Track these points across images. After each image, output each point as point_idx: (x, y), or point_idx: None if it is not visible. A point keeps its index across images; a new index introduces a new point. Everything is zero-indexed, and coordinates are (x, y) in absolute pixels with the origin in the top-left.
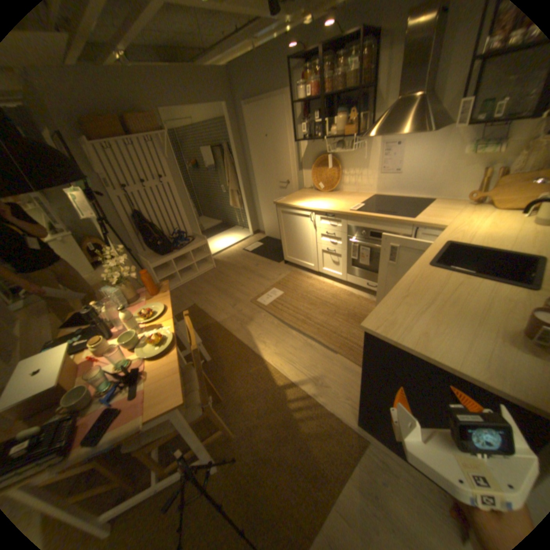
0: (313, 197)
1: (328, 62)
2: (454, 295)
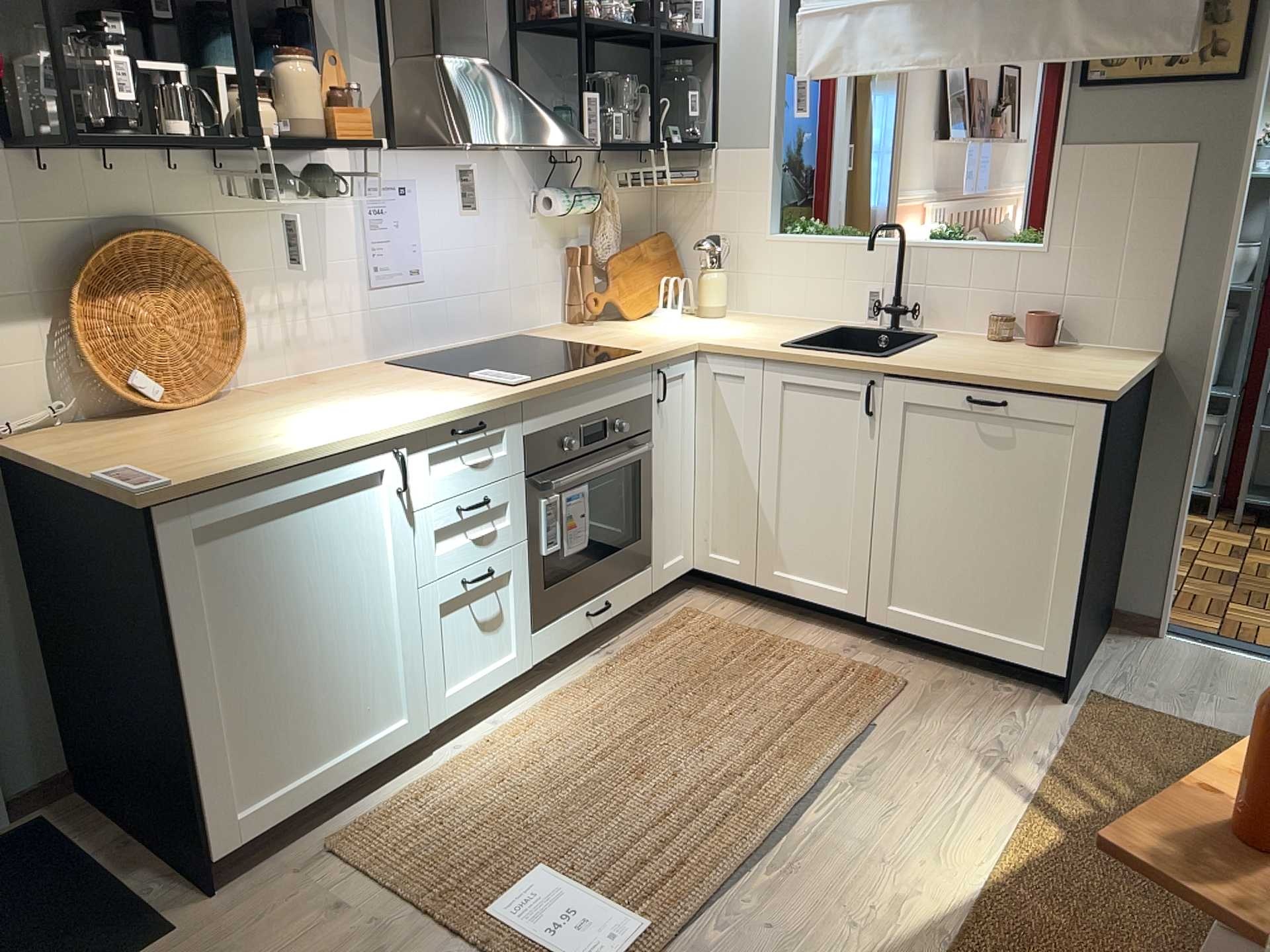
0: (247, 423)
1: None
2: (974, 356)
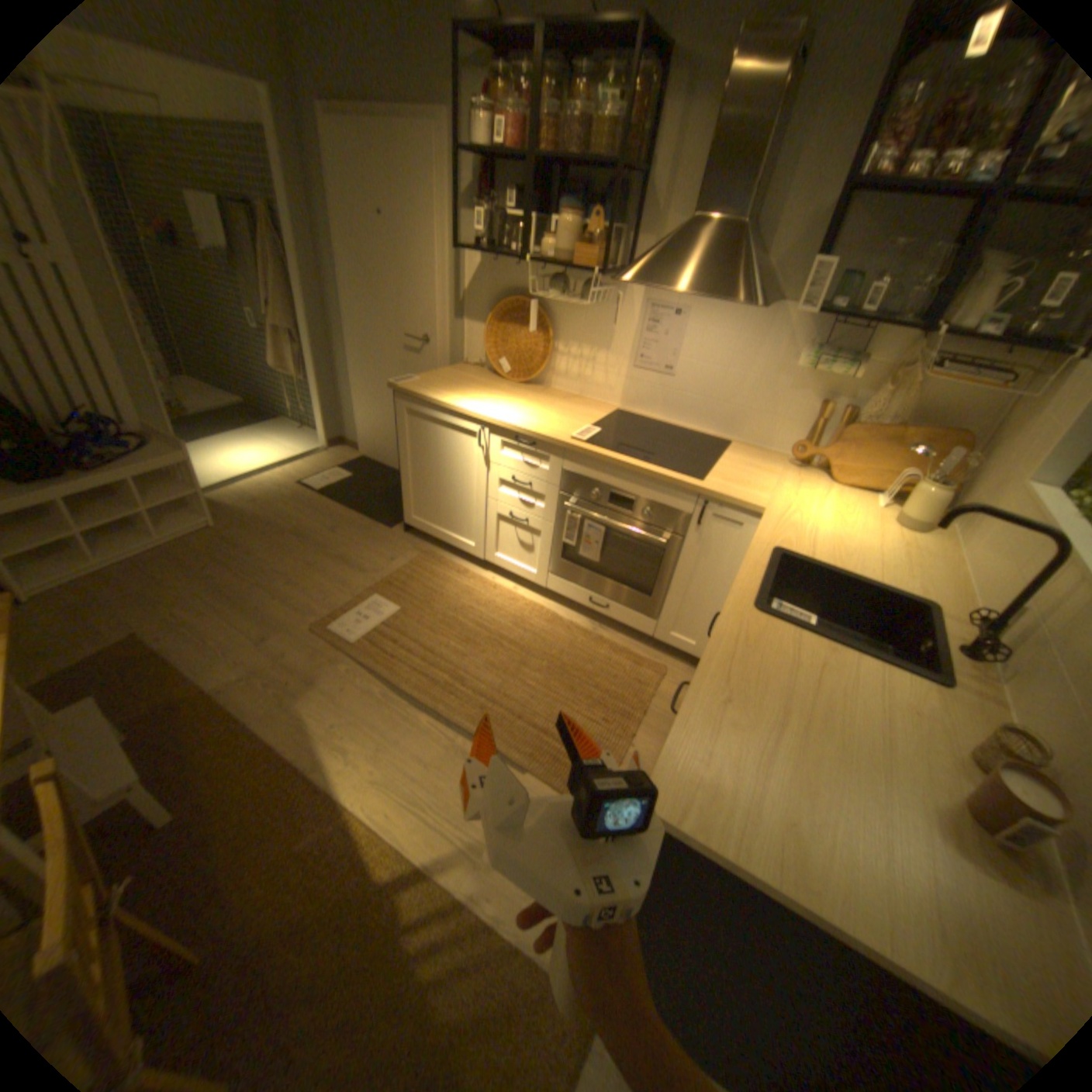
0: (488, 391)
1: (552, 81)
2: (820, 696)
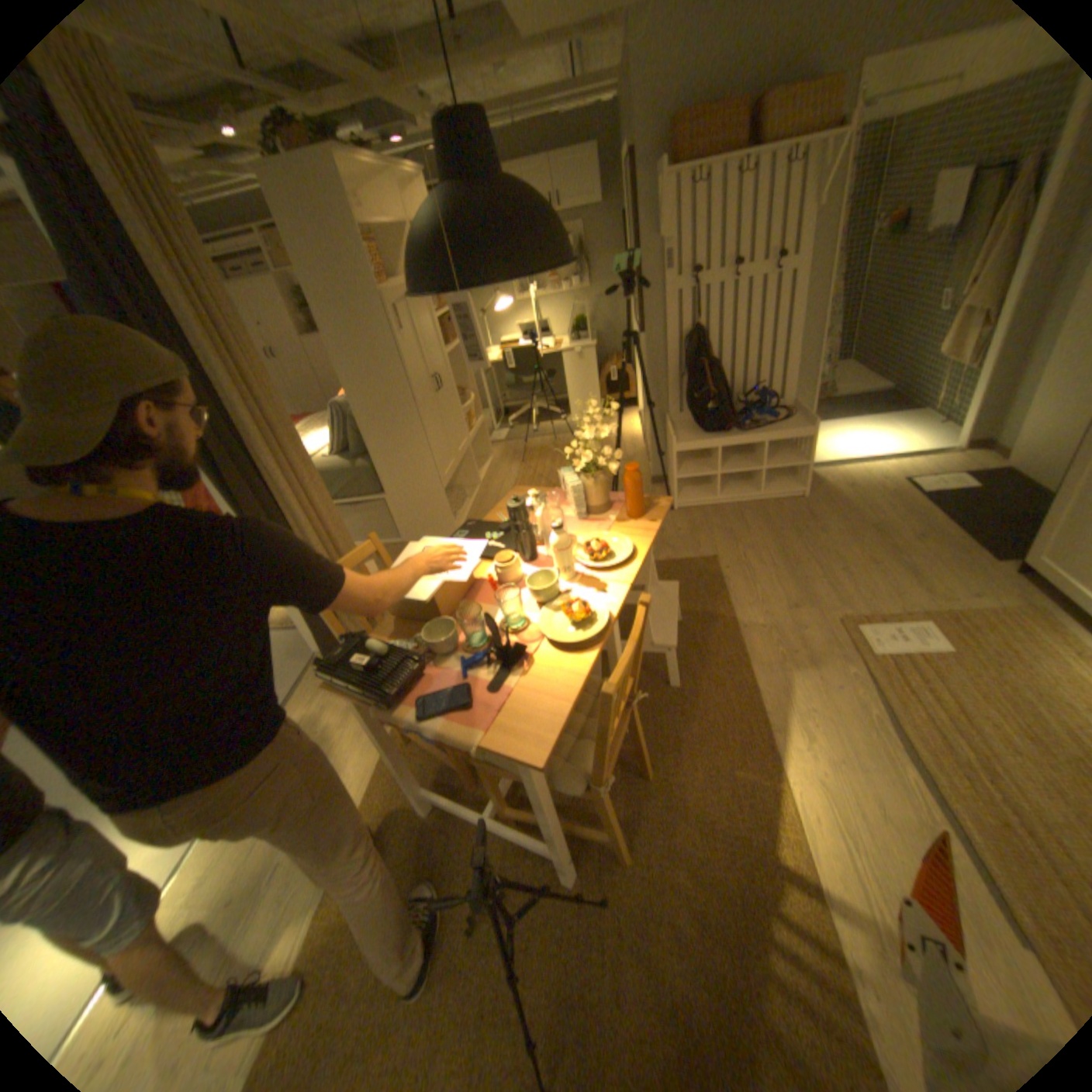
0: None
1: None
2: None
